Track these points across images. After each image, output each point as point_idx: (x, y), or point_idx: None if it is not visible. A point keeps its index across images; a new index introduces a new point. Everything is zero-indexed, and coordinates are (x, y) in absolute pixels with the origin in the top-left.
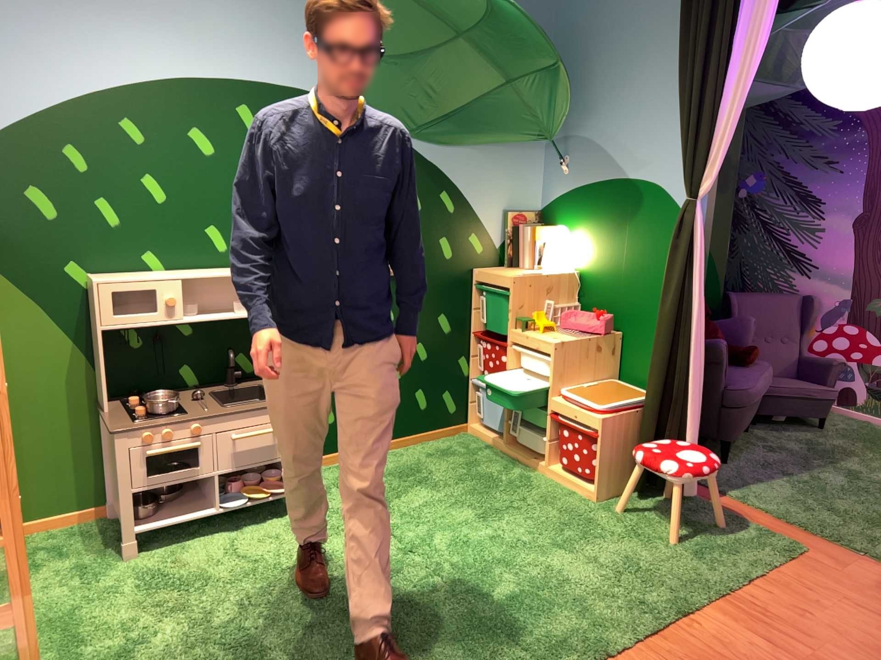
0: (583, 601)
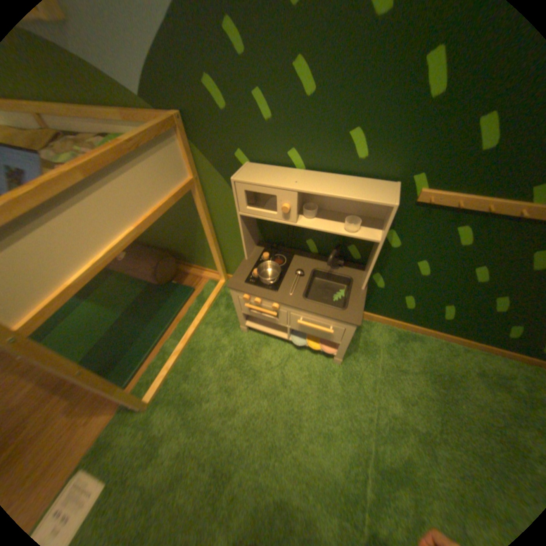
0: None
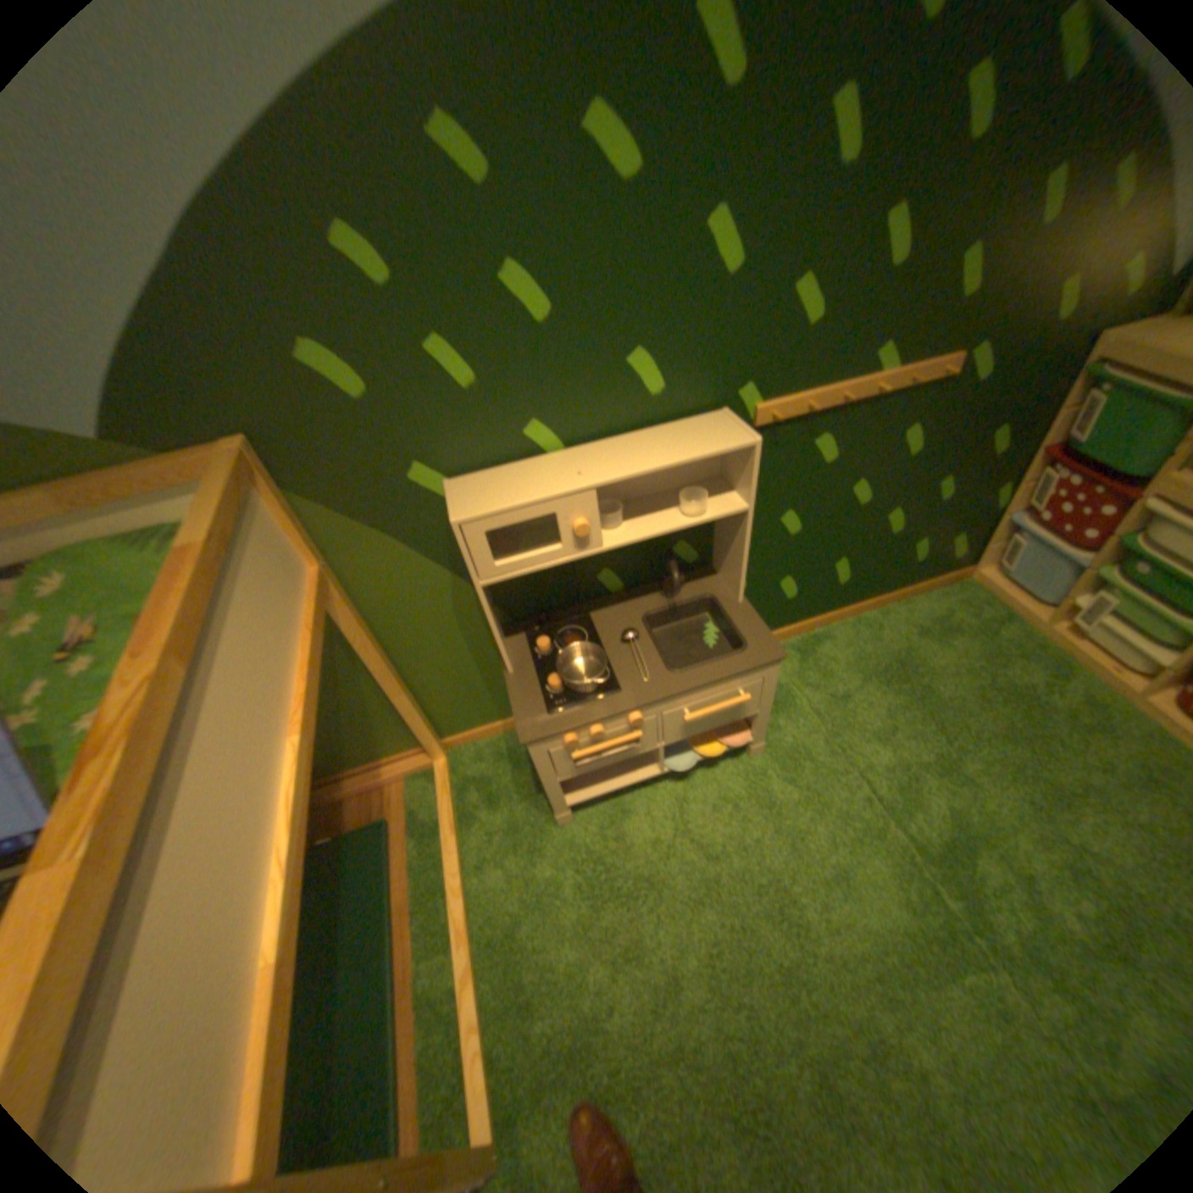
0: None
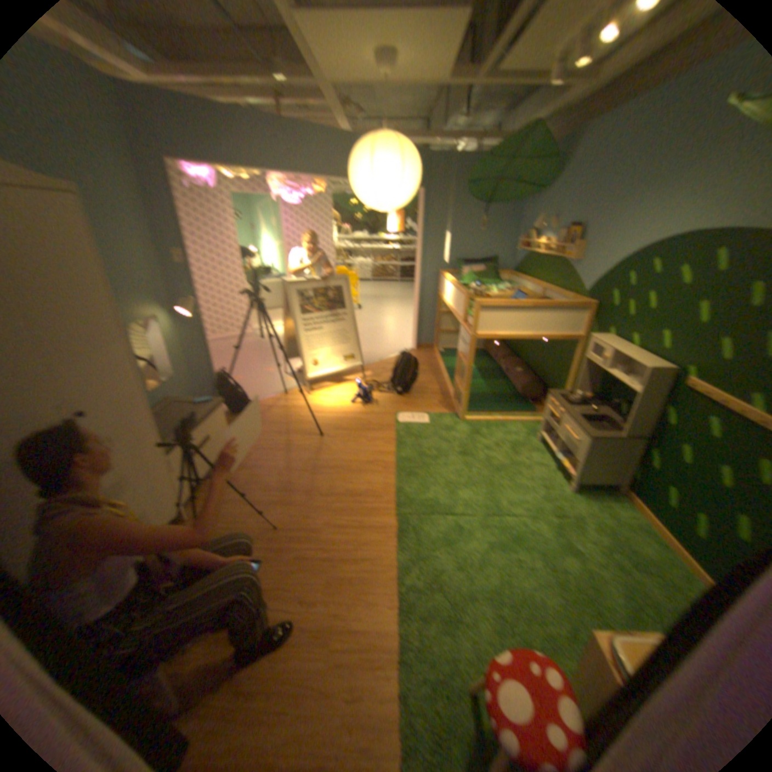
0: (436, 564)
